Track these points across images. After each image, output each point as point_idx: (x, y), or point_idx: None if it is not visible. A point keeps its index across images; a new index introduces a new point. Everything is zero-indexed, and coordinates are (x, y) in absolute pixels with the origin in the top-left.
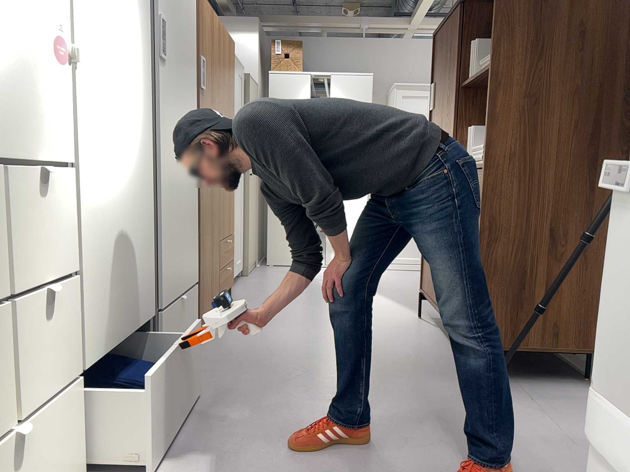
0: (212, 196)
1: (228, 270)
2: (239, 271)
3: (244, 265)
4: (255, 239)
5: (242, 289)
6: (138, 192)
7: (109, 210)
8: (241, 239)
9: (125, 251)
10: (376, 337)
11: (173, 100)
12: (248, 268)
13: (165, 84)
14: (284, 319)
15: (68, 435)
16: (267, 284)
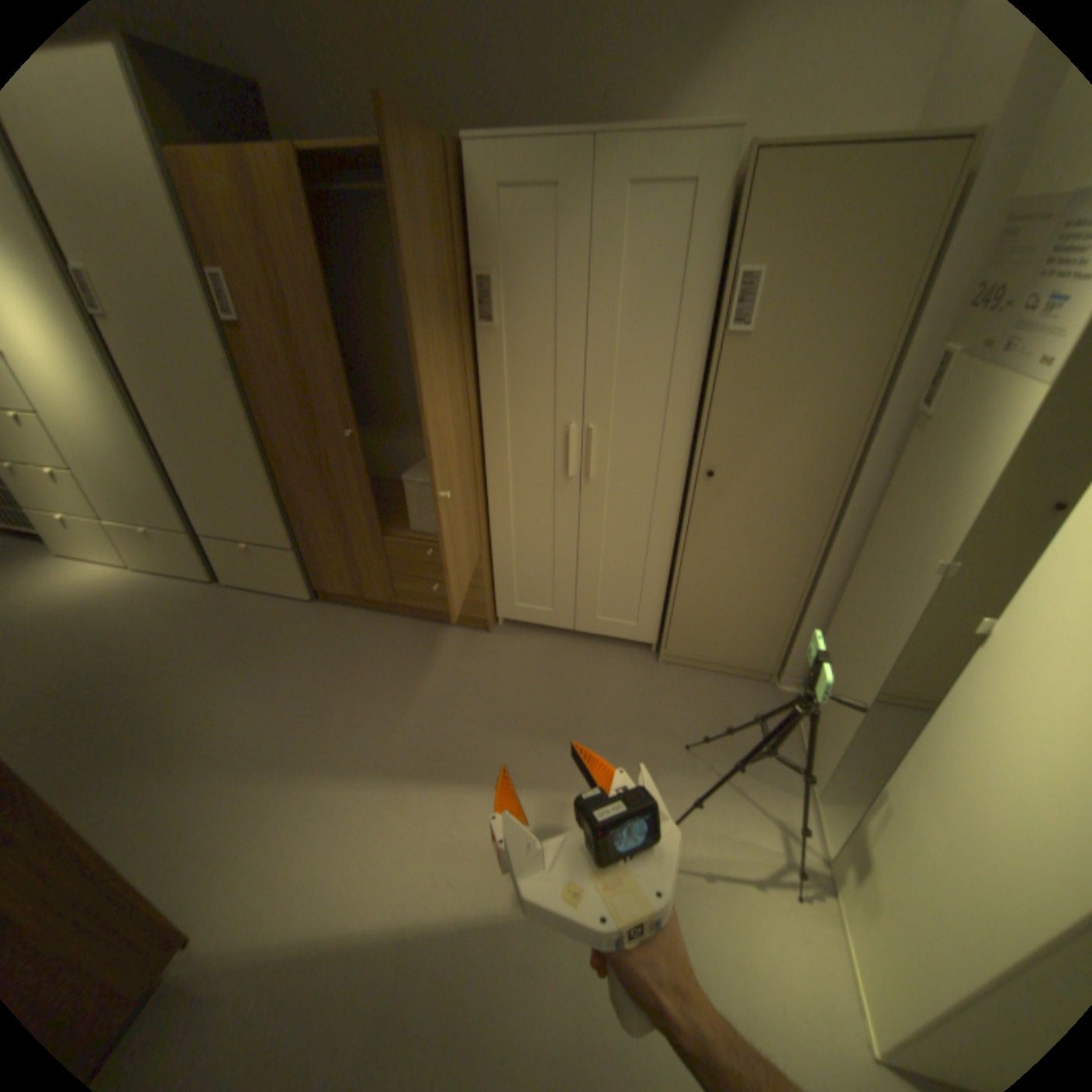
0: (327, 472)
1: (440, 589)
2: (623, 637)
3: (661, 641)
4: (767, 629)
5: (542, 650)
6: (118, 439)
7: (86, 445)
8: (649, 593)
9: (120, 475)
10: (175, 792)
11: (148, 355)
12: (670, 654)
13: (121, 341)
14: (346, 685)
15: (103, 541)
16: (589, 687)
